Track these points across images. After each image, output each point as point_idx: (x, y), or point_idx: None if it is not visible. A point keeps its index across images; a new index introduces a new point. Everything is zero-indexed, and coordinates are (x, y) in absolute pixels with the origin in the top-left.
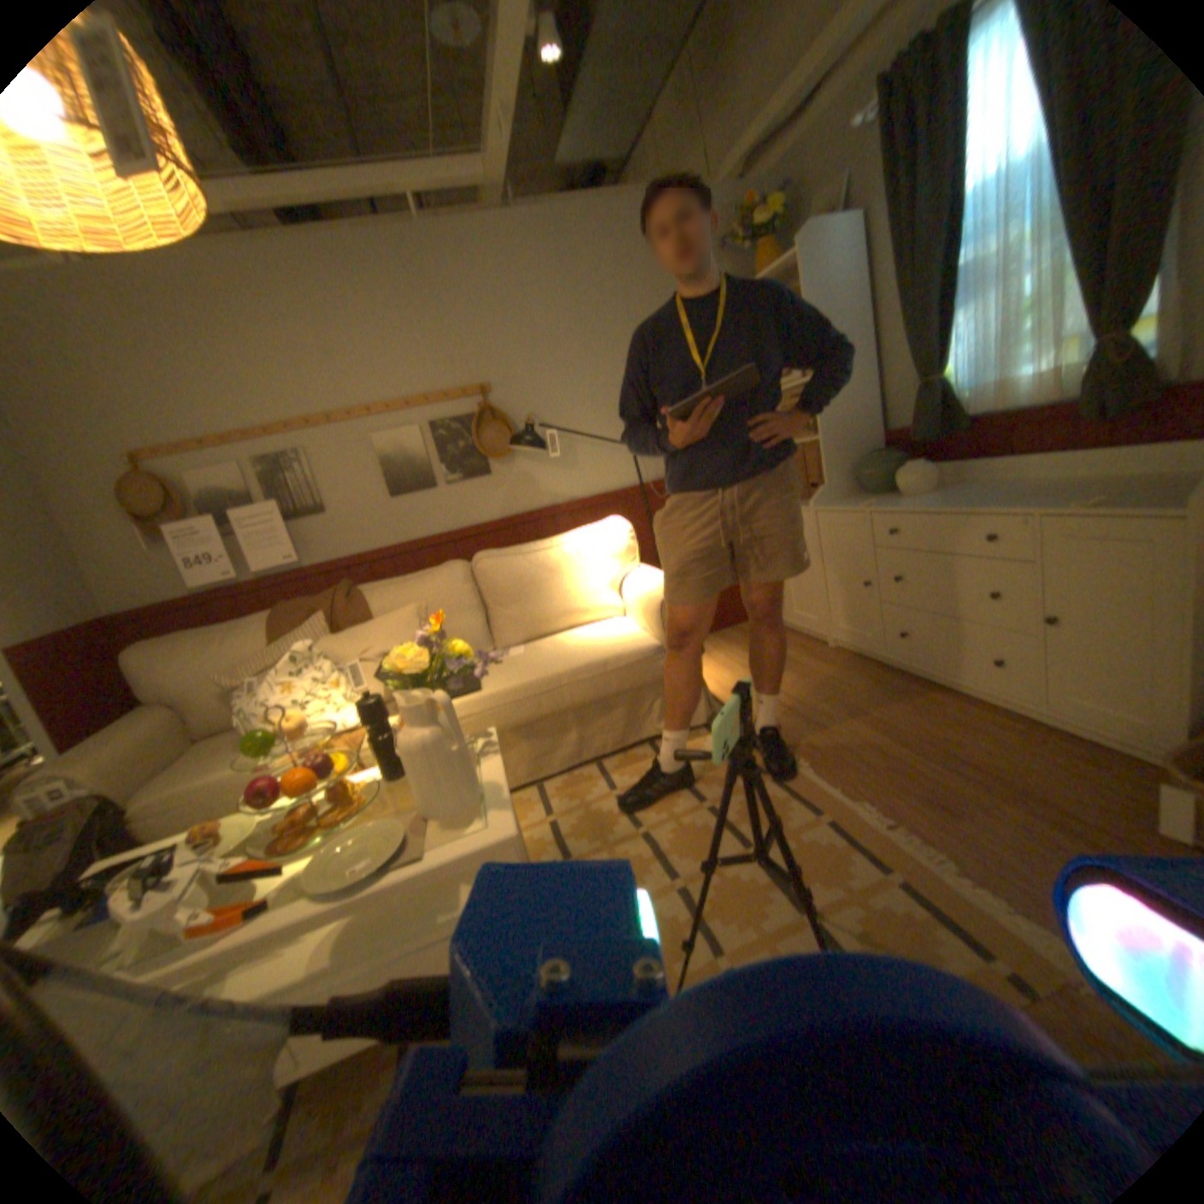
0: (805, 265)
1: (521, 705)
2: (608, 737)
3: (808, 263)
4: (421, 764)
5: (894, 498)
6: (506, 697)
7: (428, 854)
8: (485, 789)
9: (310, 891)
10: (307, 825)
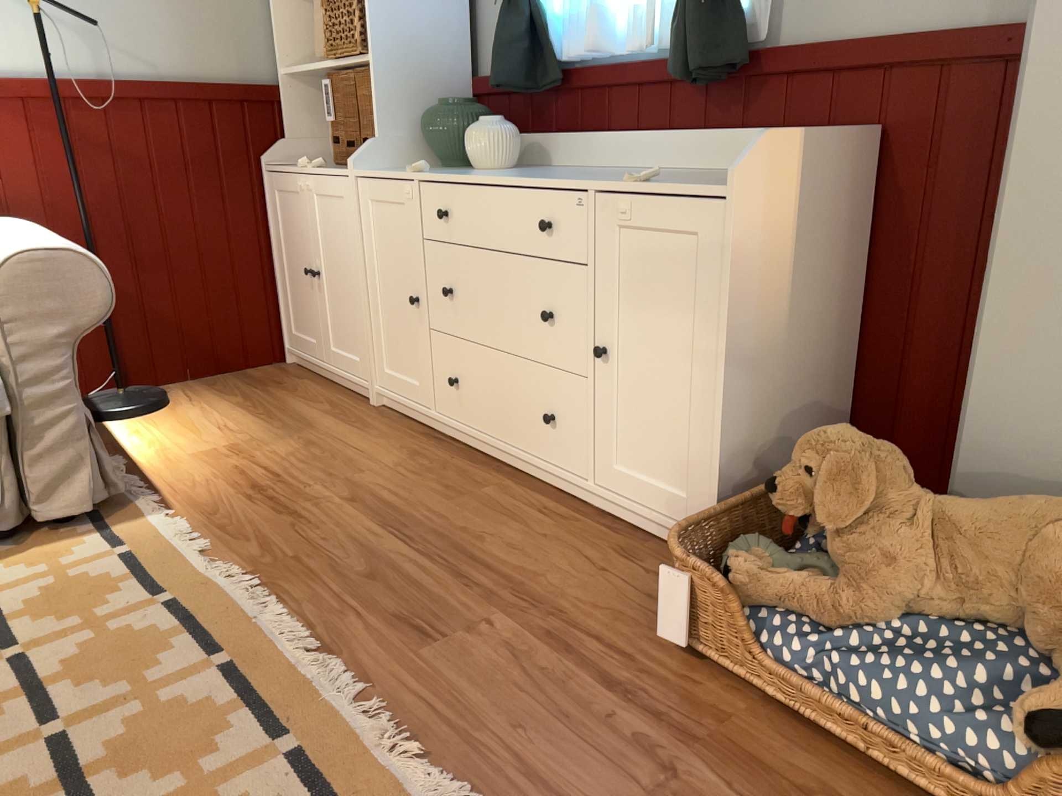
0: None
1: None
2: None
3: None
4: None
5: (458, 171)
6: None
7: None
8: None
9: None
10: None
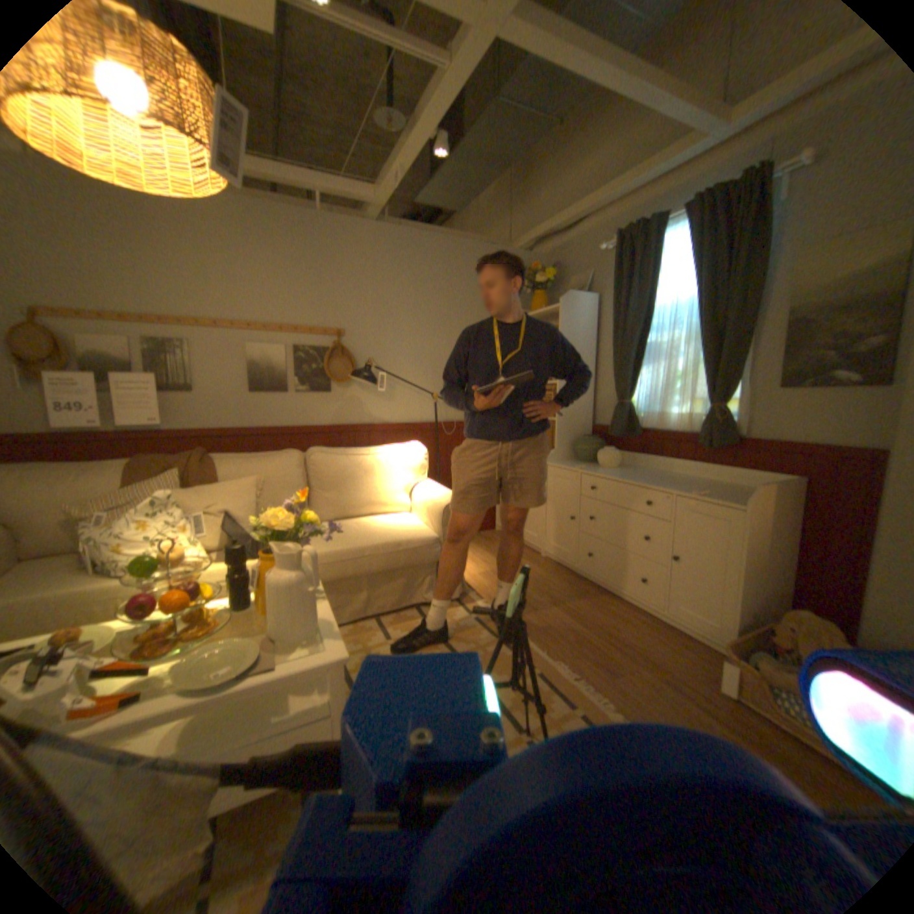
0: (562, 314)
1: (331, 566)
2: (388, 600)
3: (563, 313)
4: (284, 597)
5: (595, 467)
6: (322, 559)
7: (275, 667)
8: (319, 623)
9: (180, 687)
10: (168, 637)
